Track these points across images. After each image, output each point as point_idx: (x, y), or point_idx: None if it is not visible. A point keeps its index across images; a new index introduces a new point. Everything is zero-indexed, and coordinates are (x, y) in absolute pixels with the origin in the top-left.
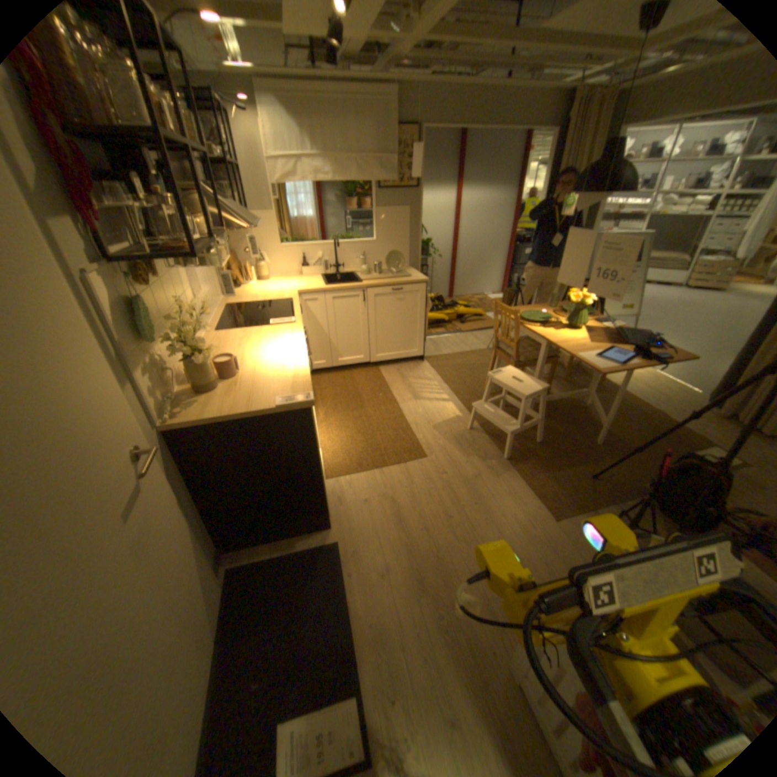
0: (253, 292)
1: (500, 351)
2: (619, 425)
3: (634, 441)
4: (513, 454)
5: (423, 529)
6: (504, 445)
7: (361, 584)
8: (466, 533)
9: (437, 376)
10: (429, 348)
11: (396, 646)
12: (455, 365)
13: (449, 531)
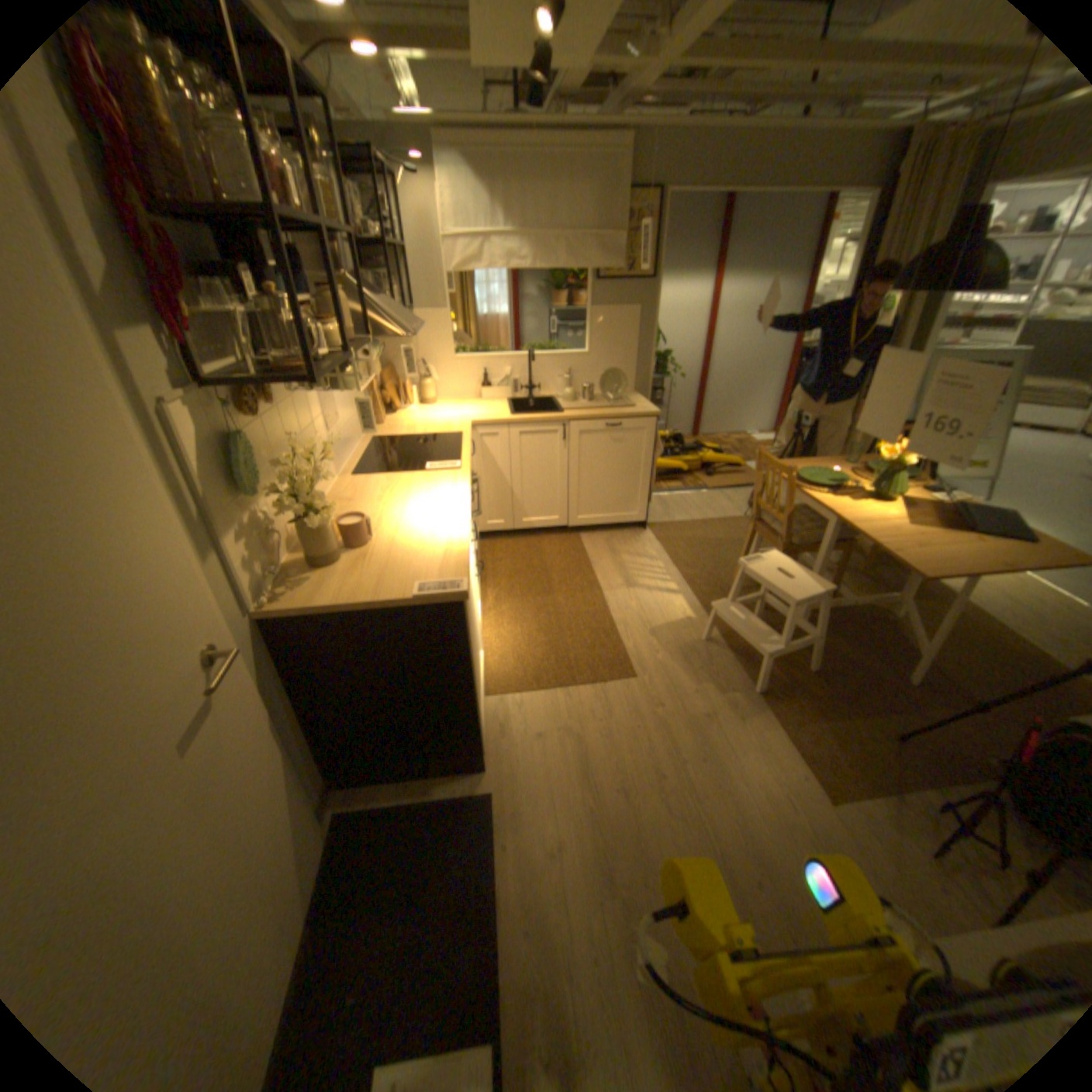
0: (413, 420)
1: (764, 525)
2: (953, 655)
3: (977, 684)
4: (773, 686)
5: (621, 790)
6: (759, 669)
7: (521, 863)
8: (687, 805)
9: (666, 552)
10: (657, 509)
11: (562, 972)
12: (694, 537)
13: (660, 799)
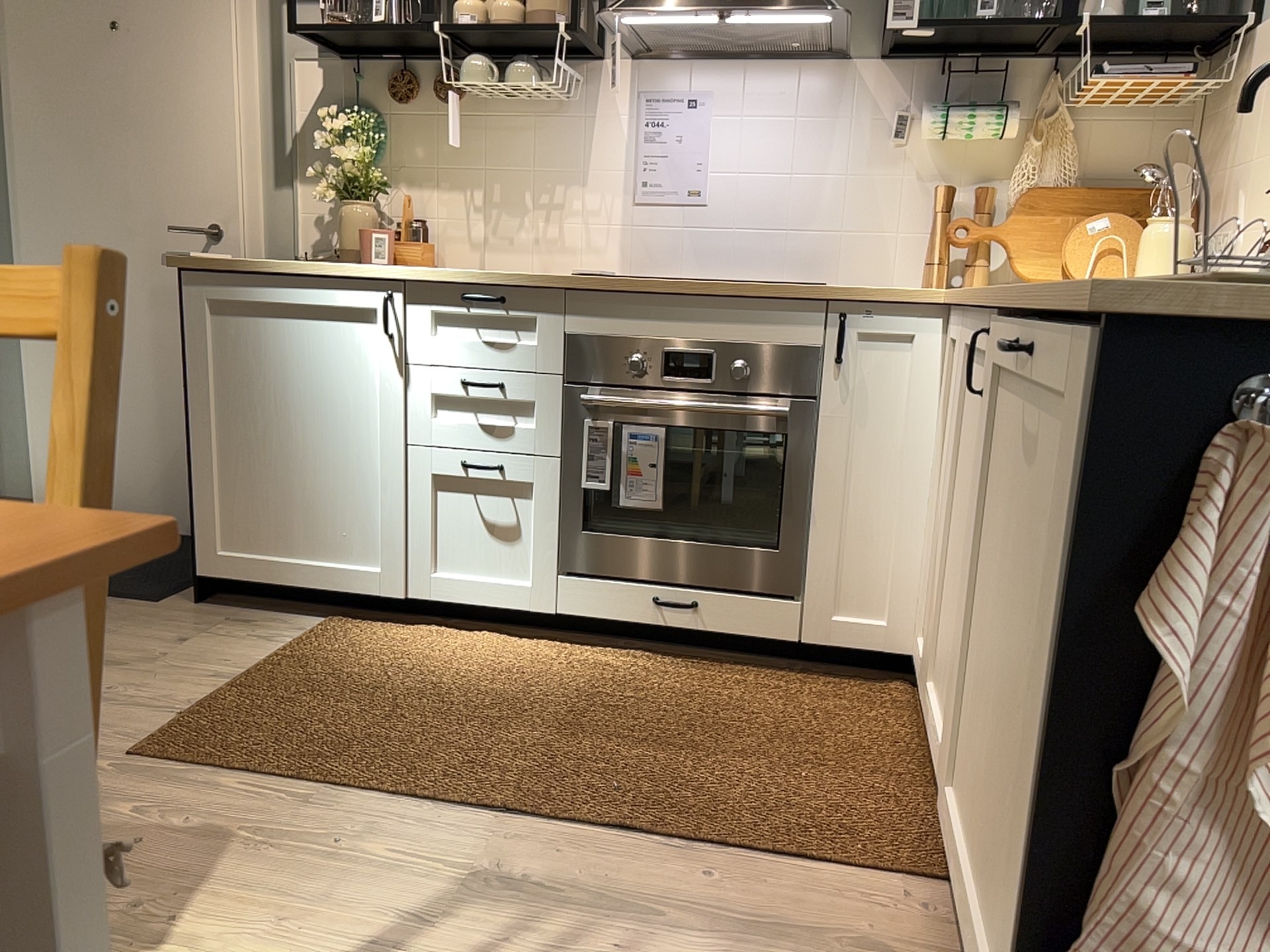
0: None
1: None
2: None
3: None
4: None
5: None
6: None
7: None
8: None
9: None
10: None
11: None
12: None
13: None
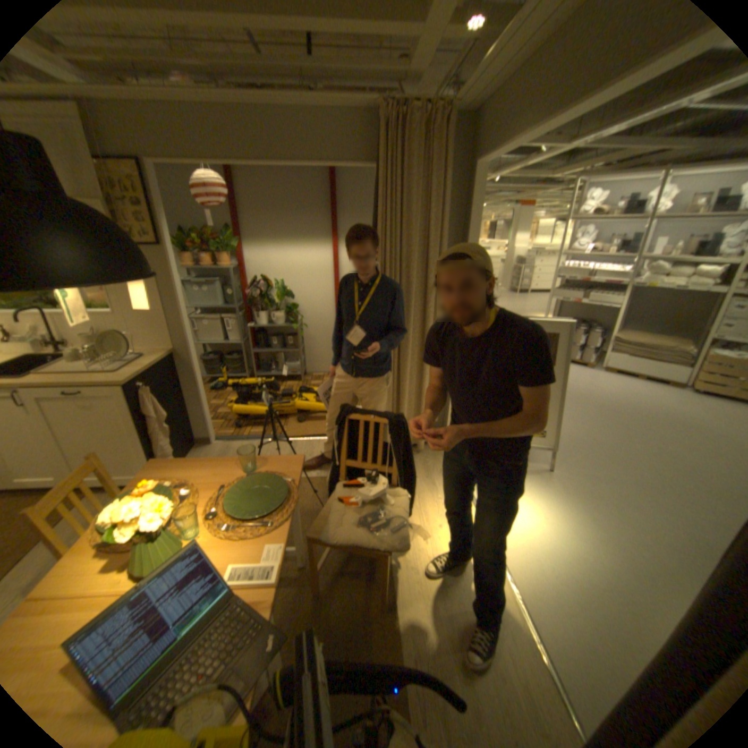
0: None
1: None
2: None
3: None
4: None
5: None
6: None
7: None
8: None
9: None
10: None
11: None
12: None
13: None
